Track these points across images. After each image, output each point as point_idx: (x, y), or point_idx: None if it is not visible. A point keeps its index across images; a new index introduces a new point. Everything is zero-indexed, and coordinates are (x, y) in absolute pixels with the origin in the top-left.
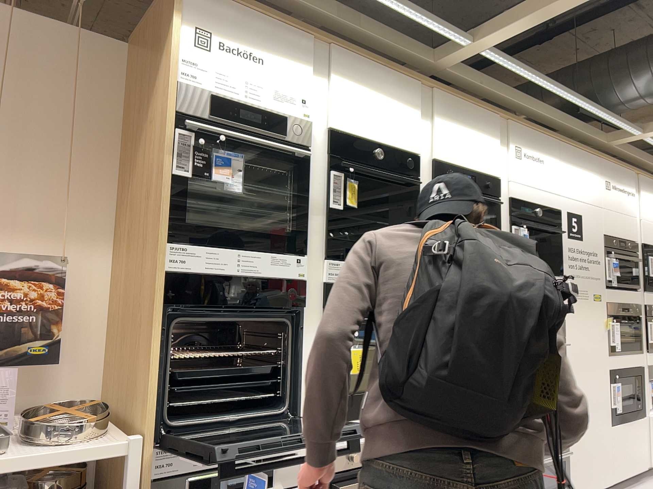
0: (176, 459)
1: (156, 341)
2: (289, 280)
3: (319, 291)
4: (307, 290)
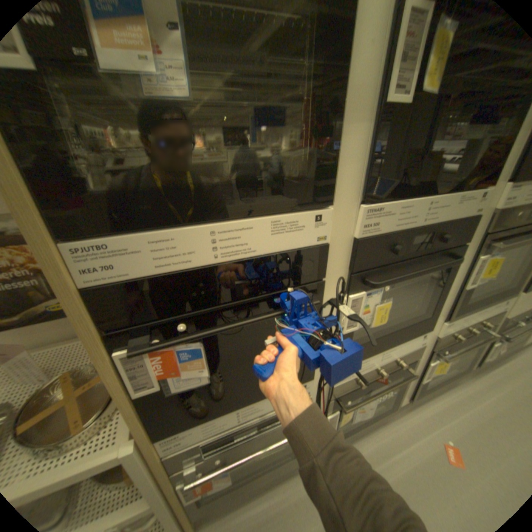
0: (183, 441)
1: (109, 379)
2: (302, 246)
3: (346, 250)
4: (329, 254)
